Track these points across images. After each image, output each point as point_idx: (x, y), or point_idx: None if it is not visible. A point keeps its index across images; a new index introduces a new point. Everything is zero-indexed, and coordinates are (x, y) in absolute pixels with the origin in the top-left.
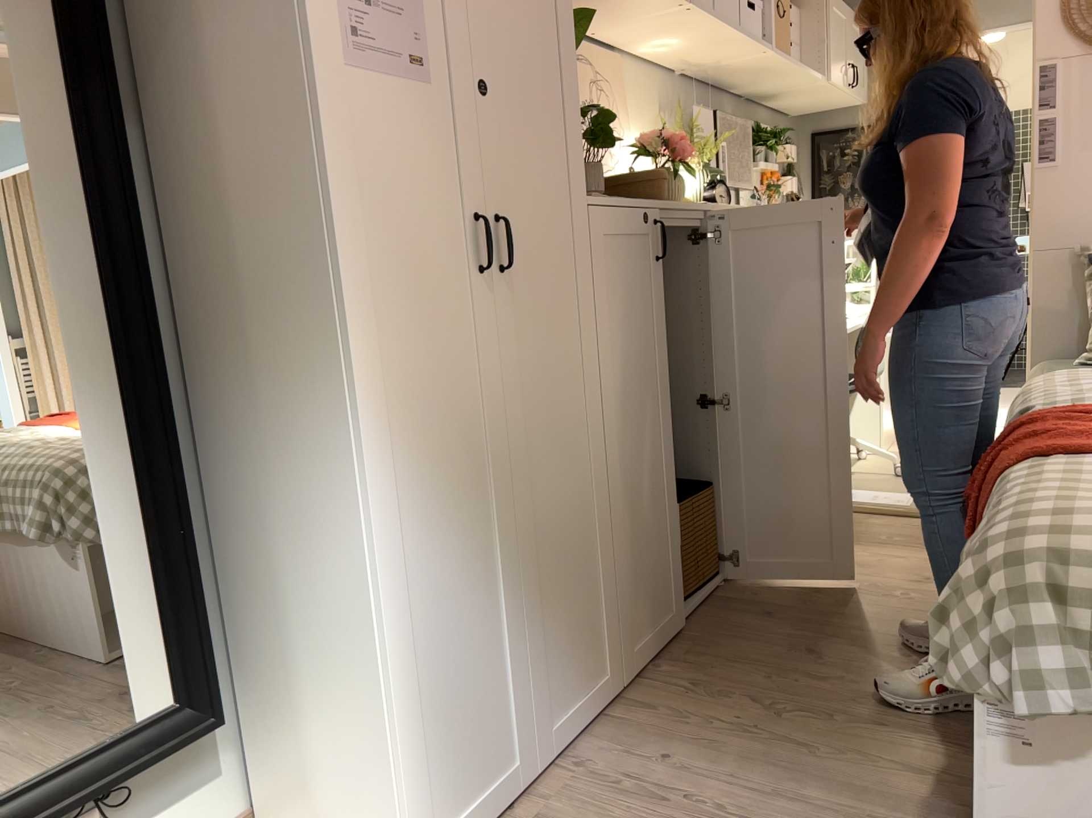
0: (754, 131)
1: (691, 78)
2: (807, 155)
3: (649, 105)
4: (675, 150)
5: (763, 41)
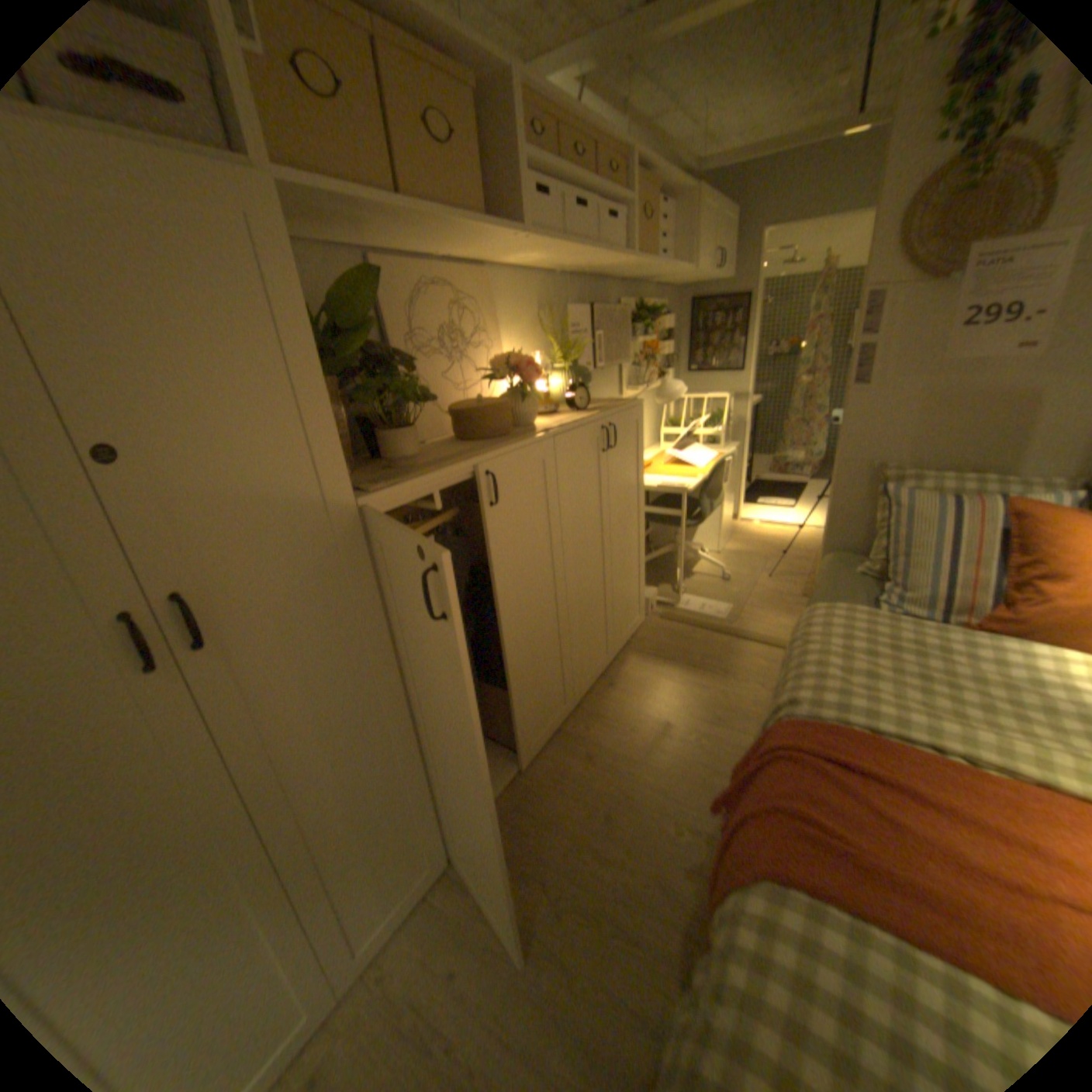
0: (638, 308)
1: (573, 274)
2: (688, 317)
3: (526, 308)
4: (523, 377)
5: (624, 250)
